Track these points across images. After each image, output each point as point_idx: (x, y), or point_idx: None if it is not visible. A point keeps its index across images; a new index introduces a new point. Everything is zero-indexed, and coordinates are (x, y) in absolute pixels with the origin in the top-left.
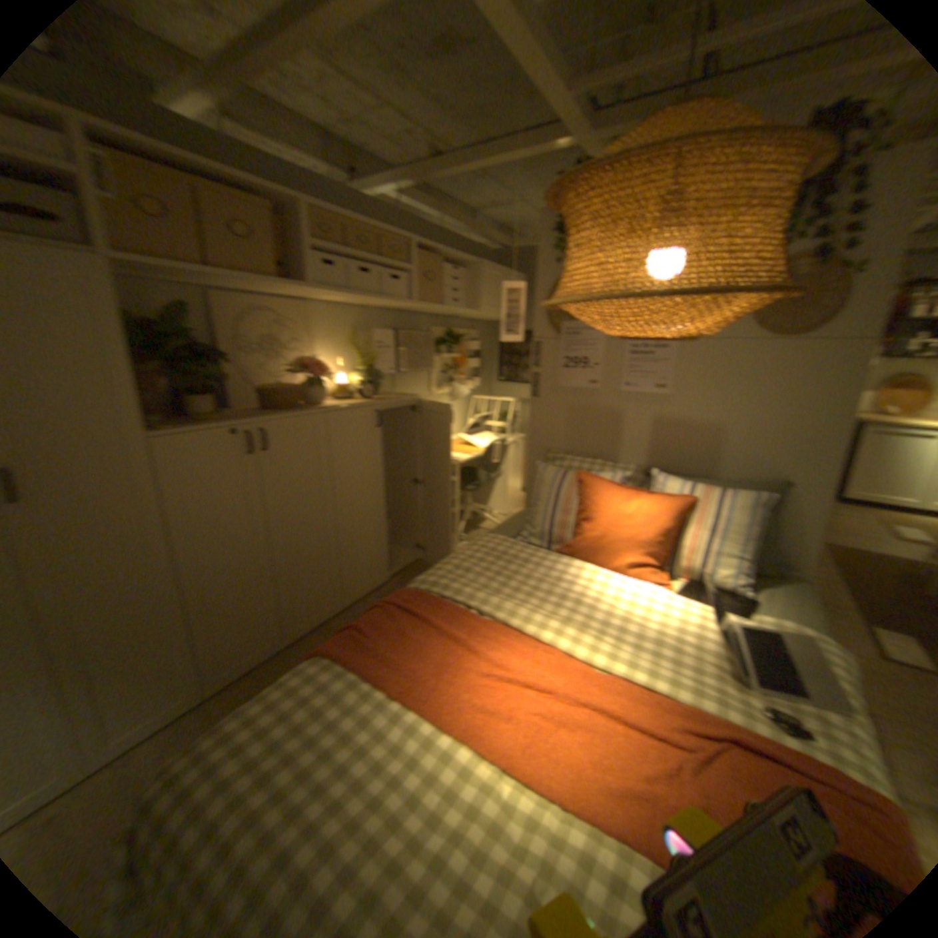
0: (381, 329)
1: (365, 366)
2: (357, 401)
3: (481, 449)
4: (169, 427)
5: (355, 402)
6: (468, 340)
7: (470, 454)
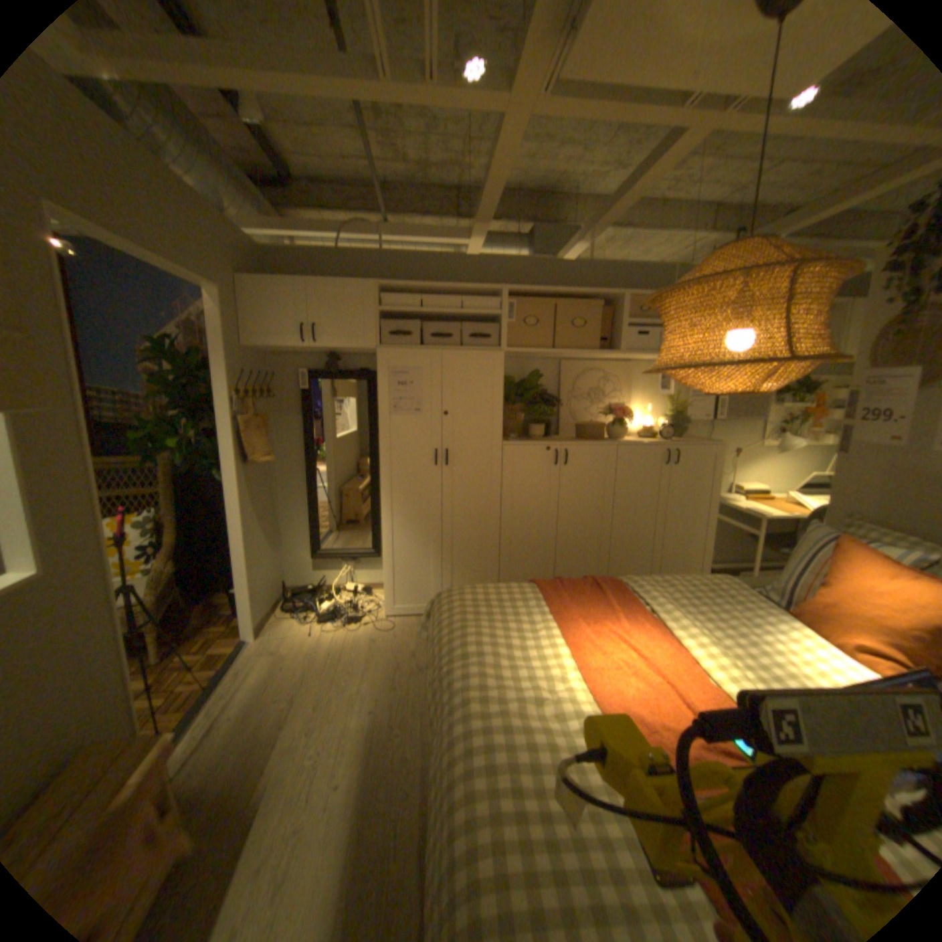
0: None
1: (678, 413)
2: (655, 442)
3: (816, 513)
4: (516, 443)
5: (652, 442)
6: (843, 388)
7: (794, 514)
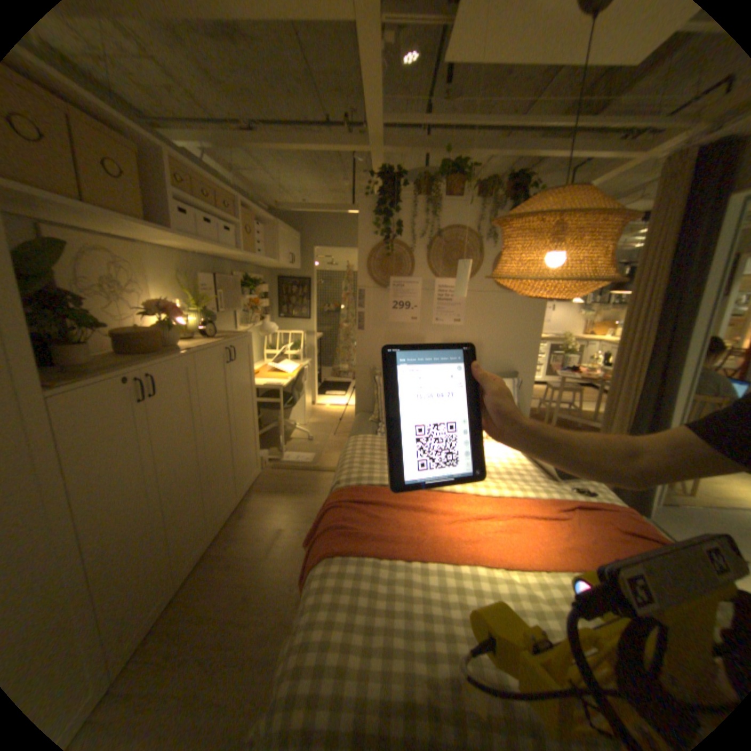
0: (201, 272)
1: (200, 307)
2: (209, 340)
3: (292, 373)
4: (68, 382)
5: (209, 341)
6: (260, 283)
7: (288, 378)
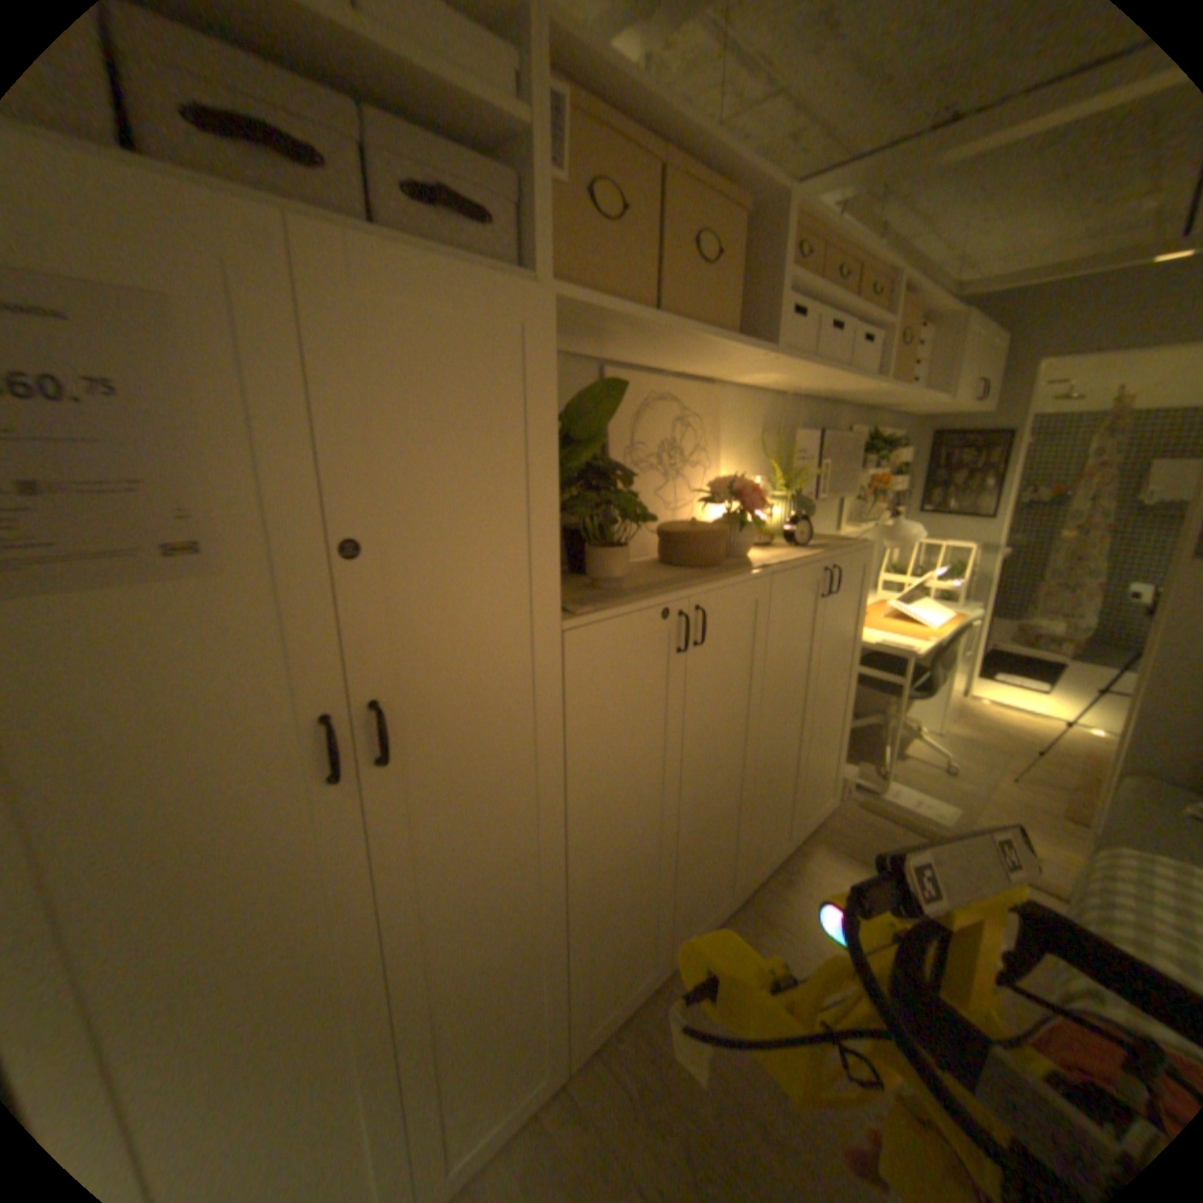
0: (798, 430)
1: (787, 491)
2: (795, 552)
3: (937, 630)
4: (592, 609)
5: (797, 555)
6: (895, 446)
7: (926, 639)
